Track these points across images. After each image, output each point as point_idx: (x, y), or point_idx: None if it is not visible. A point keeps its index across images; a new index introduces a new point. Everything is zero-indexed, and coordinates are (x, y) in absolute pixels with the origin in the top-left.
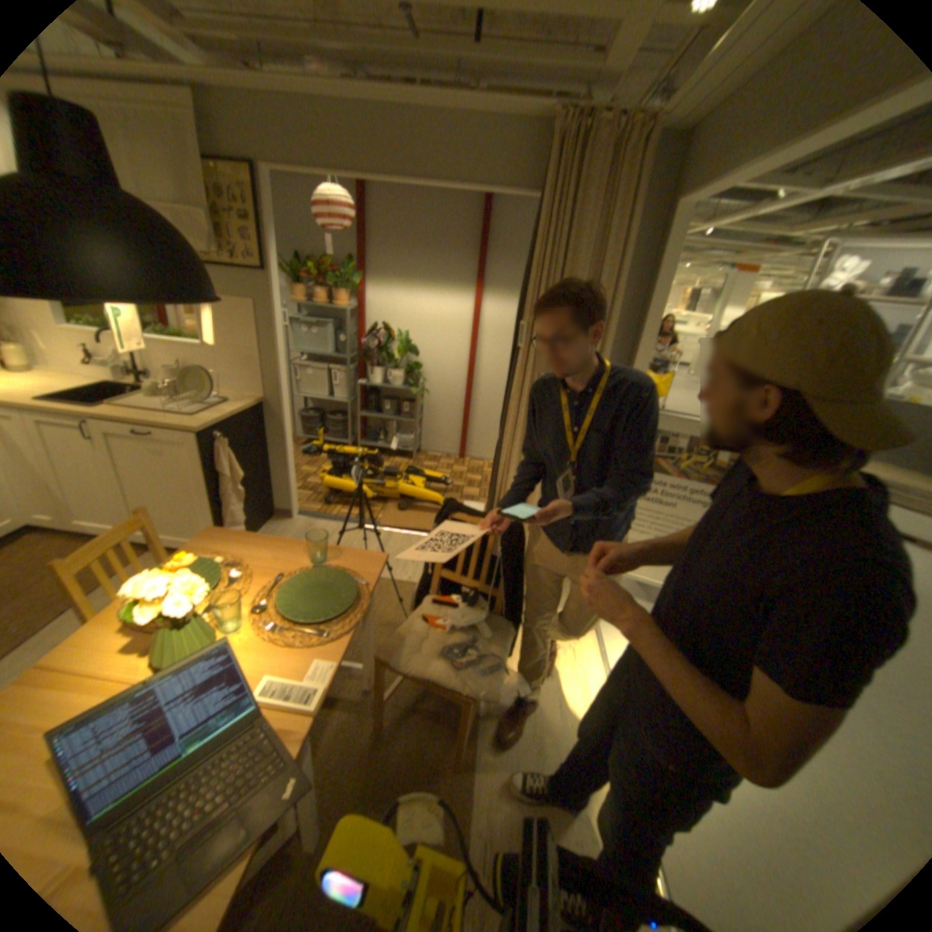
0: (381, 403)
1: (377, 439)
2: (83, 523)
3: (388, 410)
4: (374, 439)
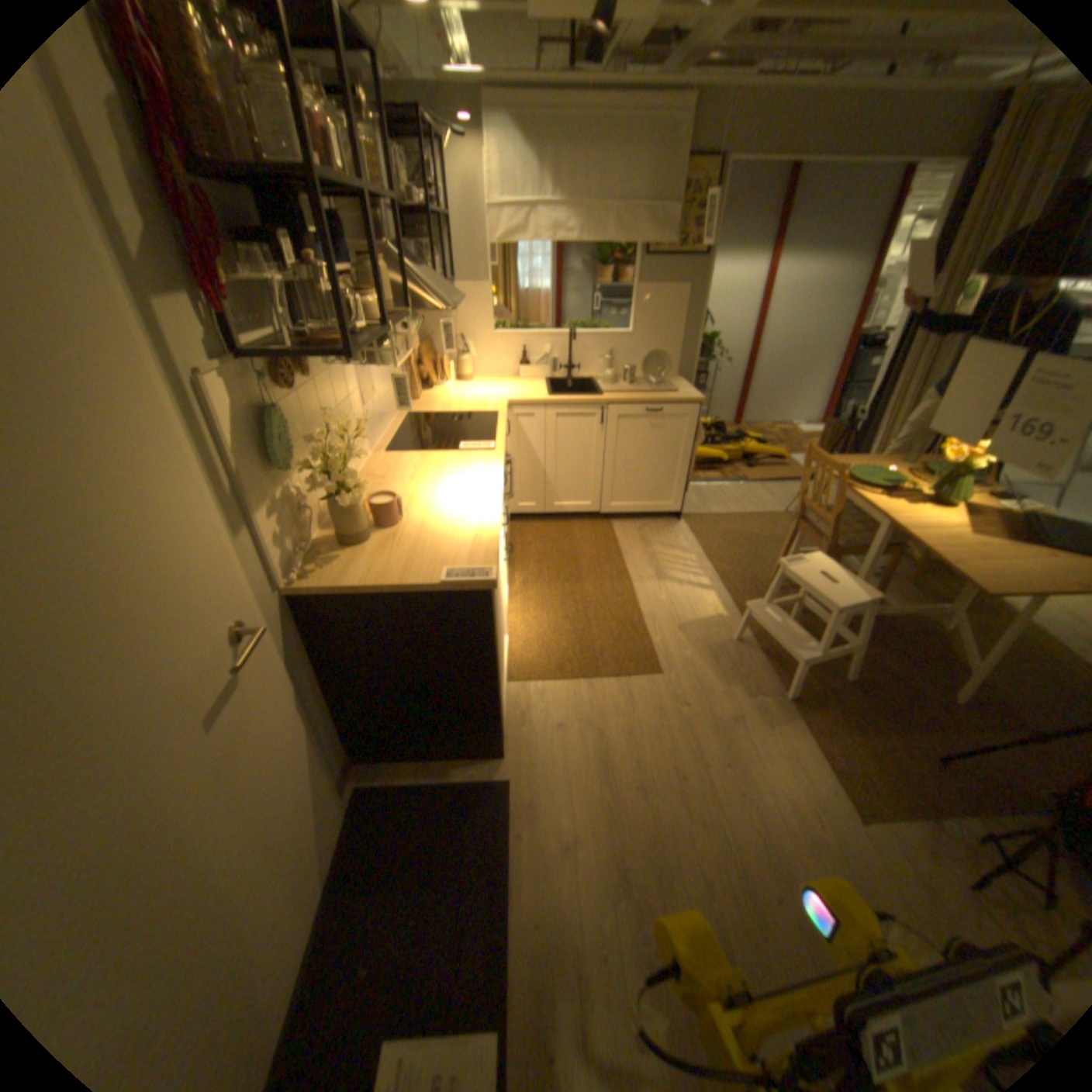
0: None
1: None
2: (563, 504)
3: None
4: None
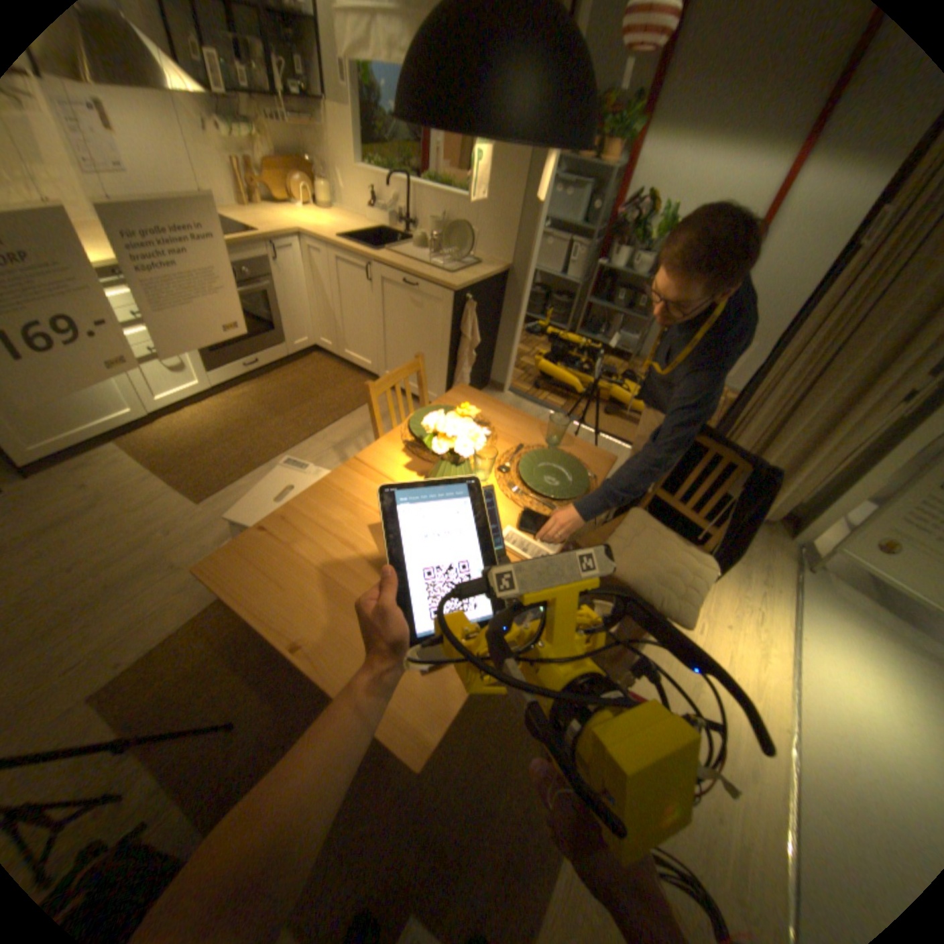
0: (616, 290)
1: (598, 331)
2: (352, 354)
3: (621, 300)
4: (594, 331)
